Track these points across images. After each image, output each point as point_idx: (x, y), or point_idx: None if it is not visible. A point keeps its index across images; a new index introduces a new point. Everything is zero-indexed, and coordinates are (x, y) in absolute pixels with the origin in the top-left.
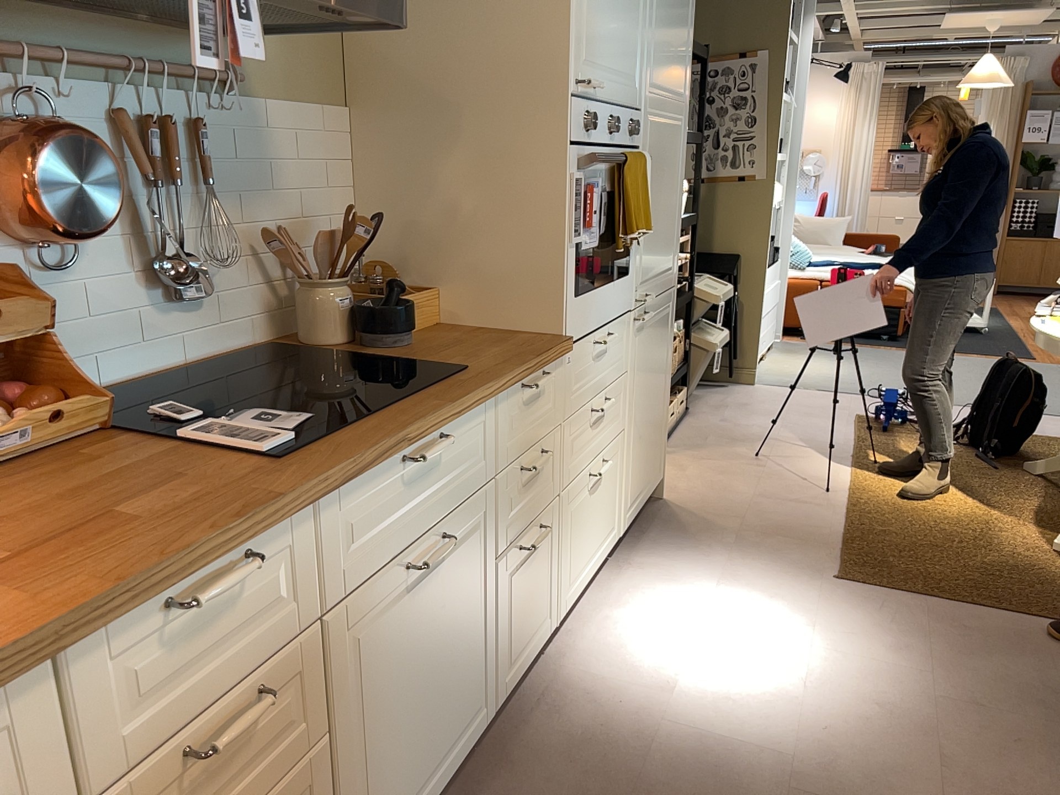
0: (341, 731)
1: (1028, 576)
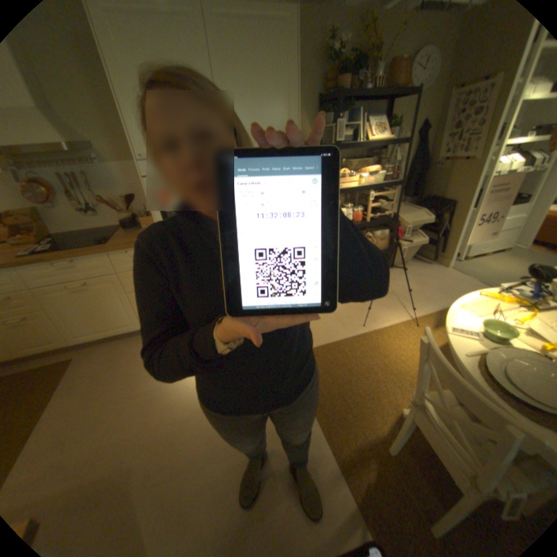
0: (49, 312)
1: (359, 412)
